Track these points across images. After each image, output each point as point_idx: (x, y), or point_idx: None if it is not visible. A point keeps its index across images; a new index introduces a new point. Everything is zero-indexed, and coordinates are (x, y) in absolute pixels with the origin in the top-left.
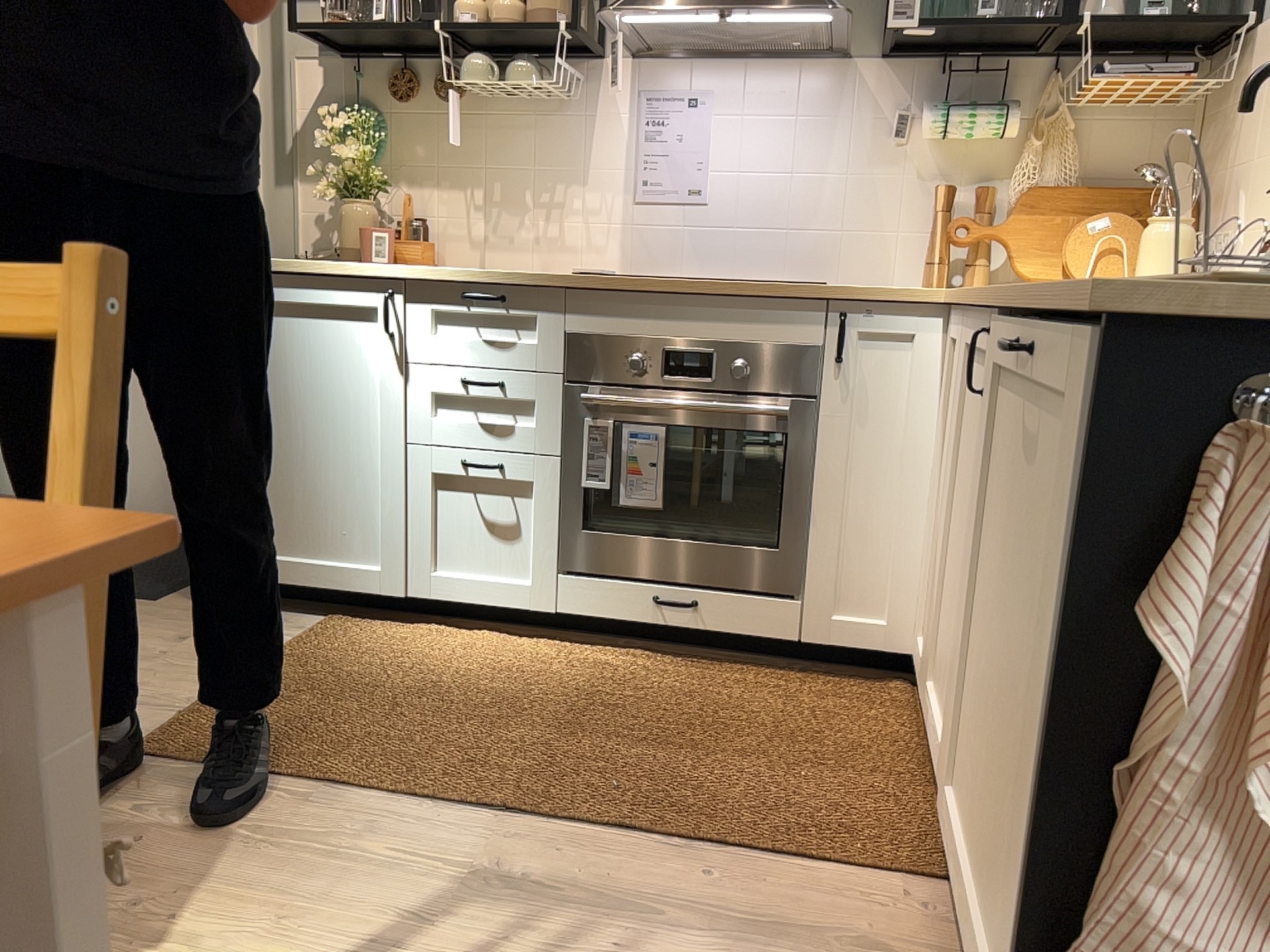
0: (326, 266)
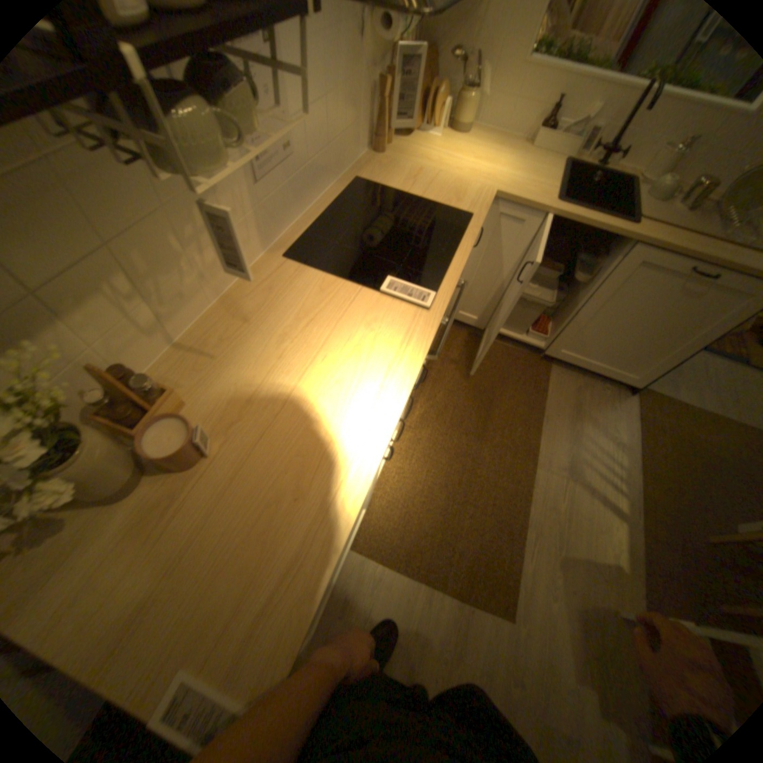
0: (348, 505)
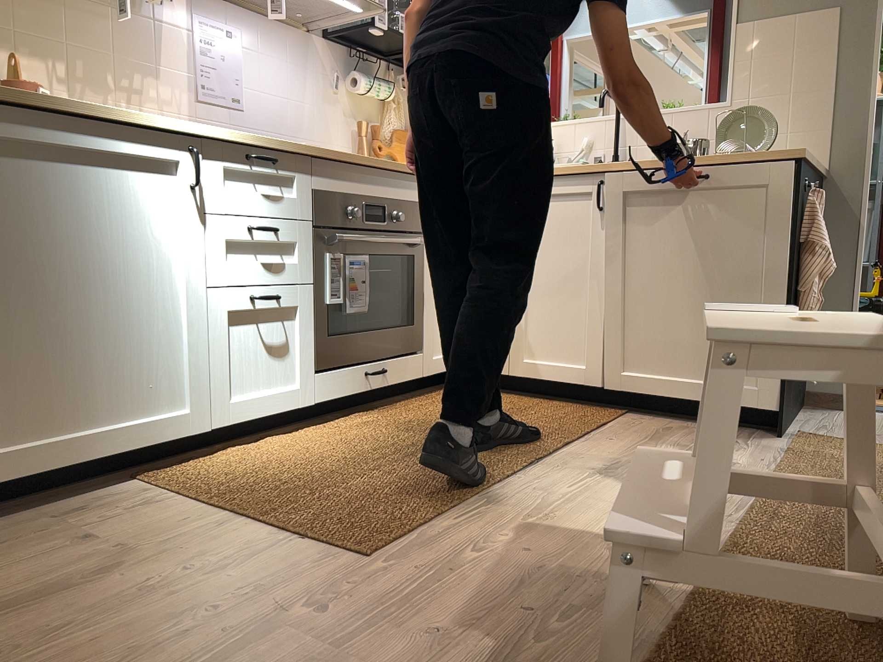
0: (120, 113)
